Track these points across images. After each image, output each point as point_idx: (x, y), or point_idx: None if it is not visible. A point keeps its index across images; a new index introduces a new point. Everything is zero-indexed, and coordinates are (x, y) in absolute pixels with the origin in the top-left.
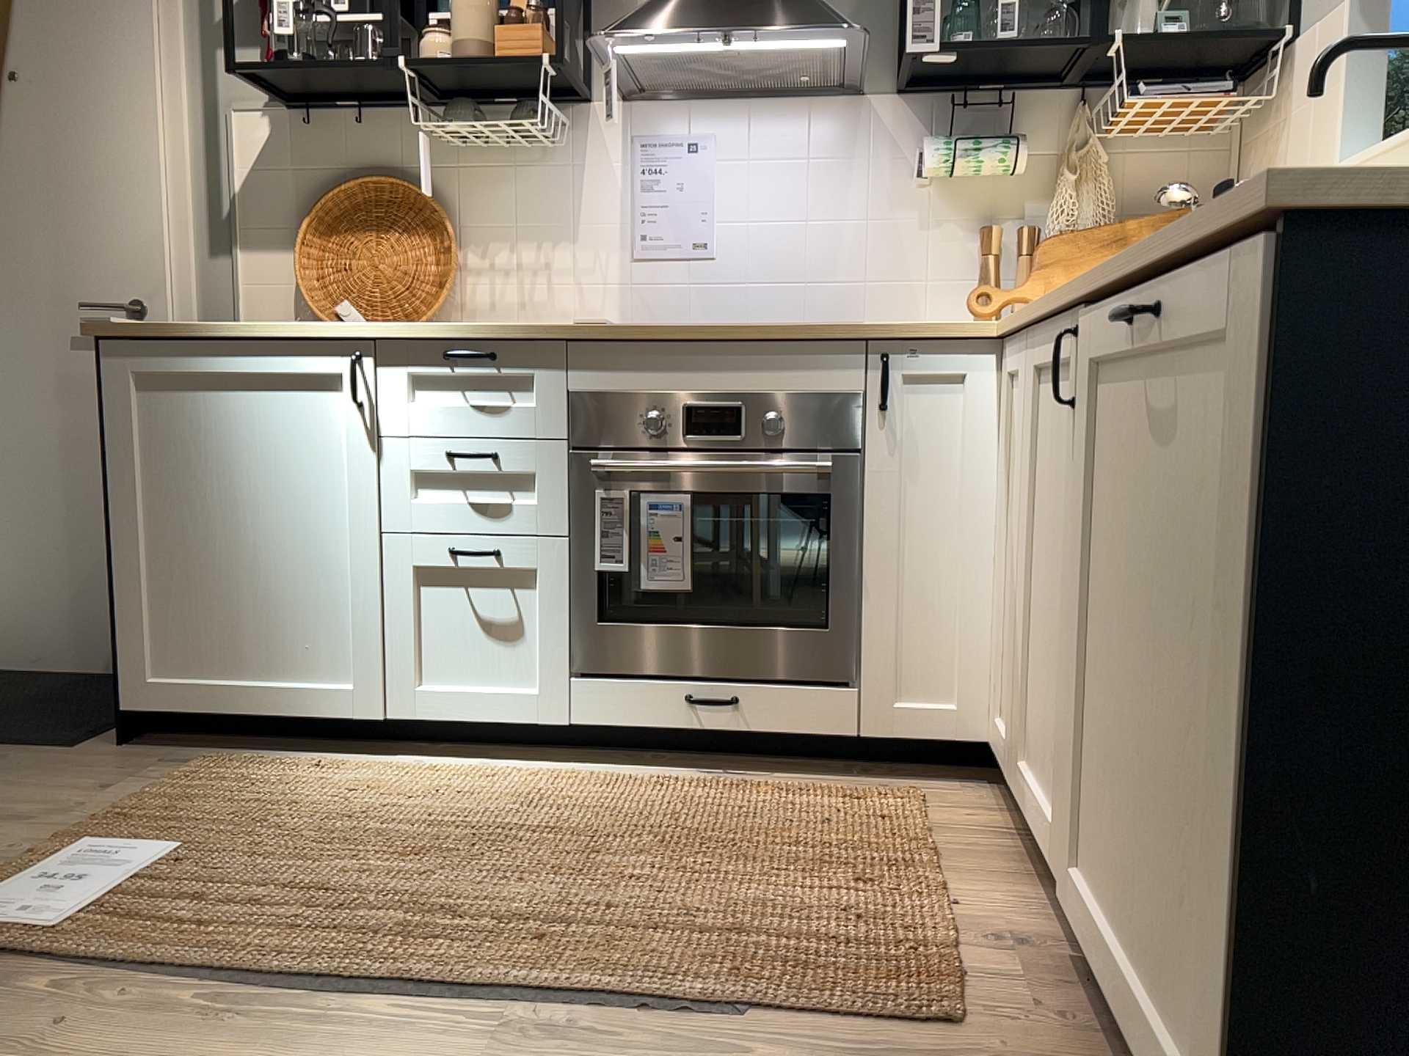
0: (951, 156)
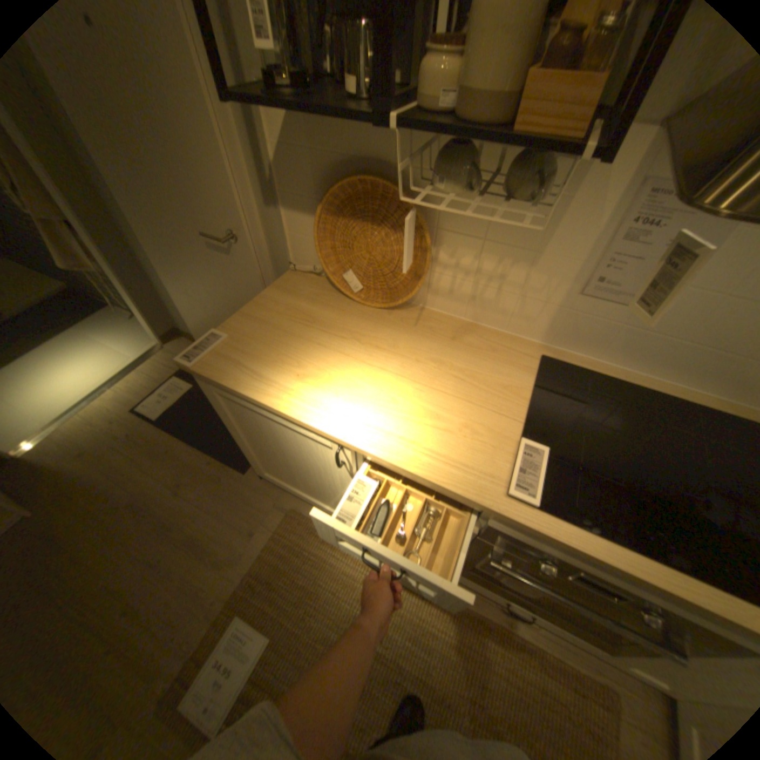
0: None
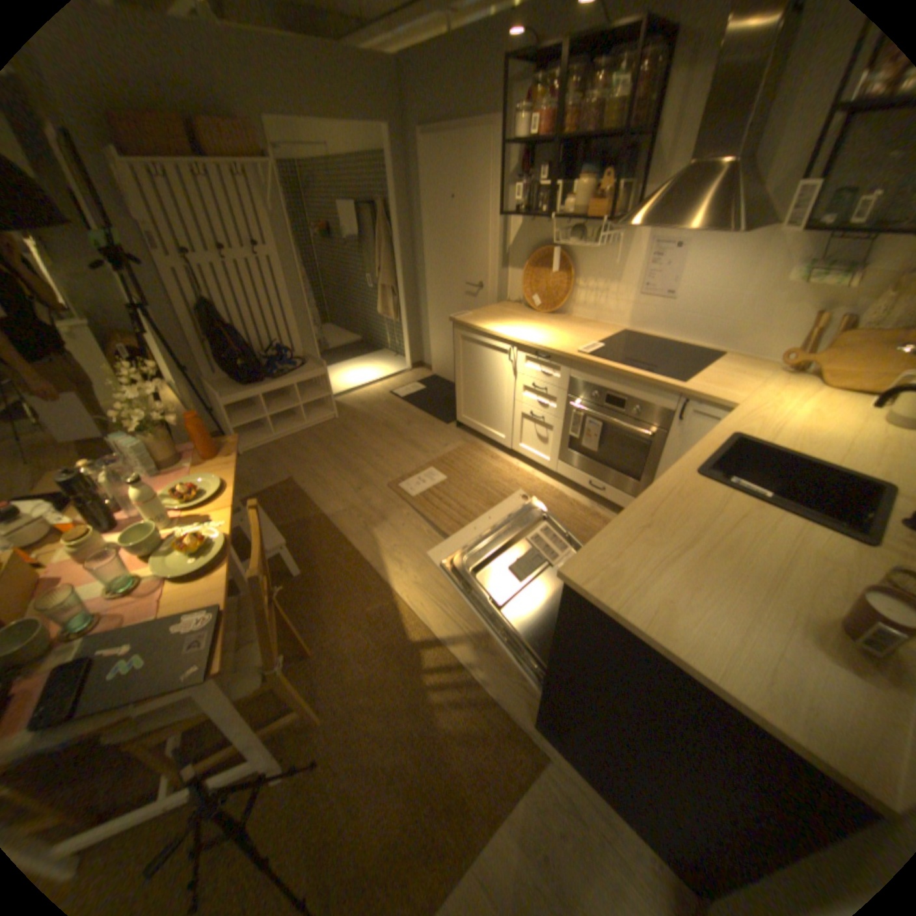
0: (808, 276)
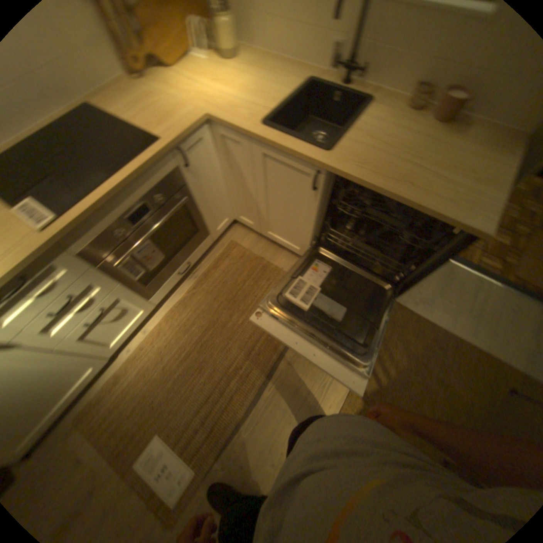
0: None
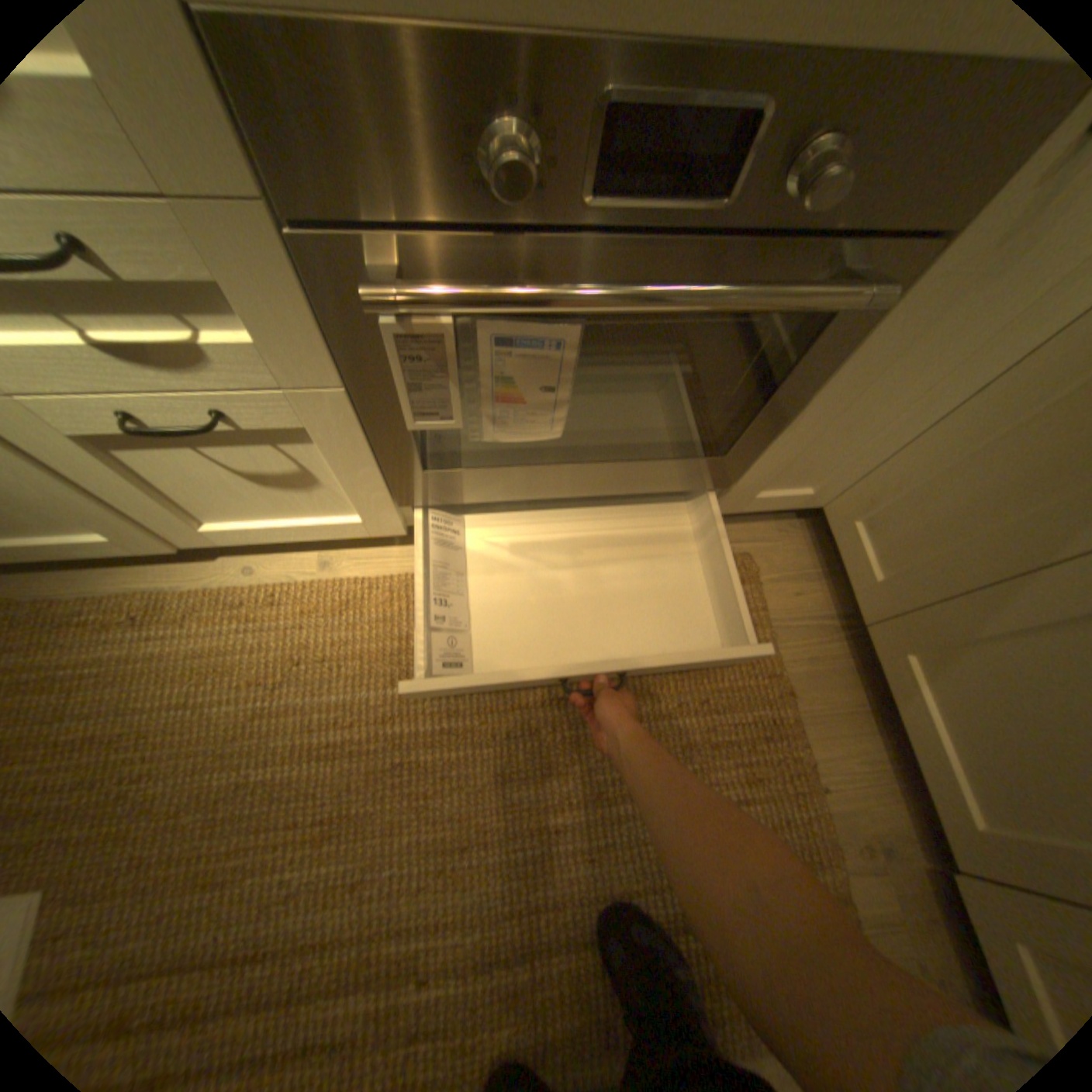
0: None
